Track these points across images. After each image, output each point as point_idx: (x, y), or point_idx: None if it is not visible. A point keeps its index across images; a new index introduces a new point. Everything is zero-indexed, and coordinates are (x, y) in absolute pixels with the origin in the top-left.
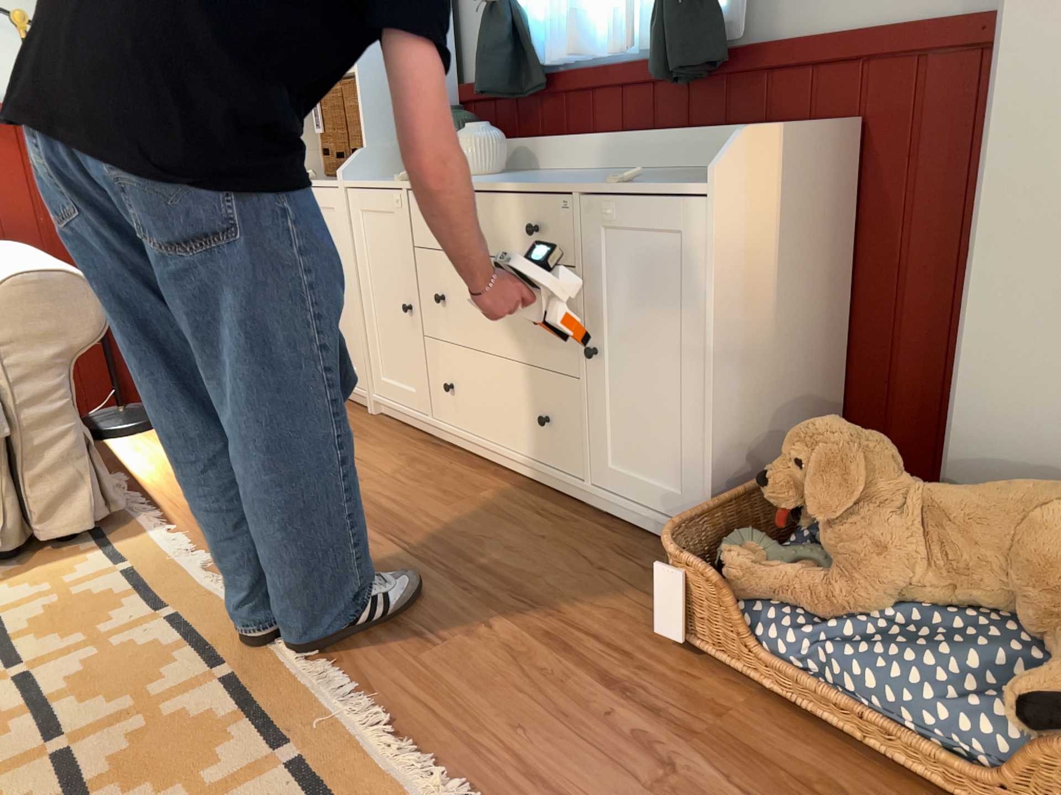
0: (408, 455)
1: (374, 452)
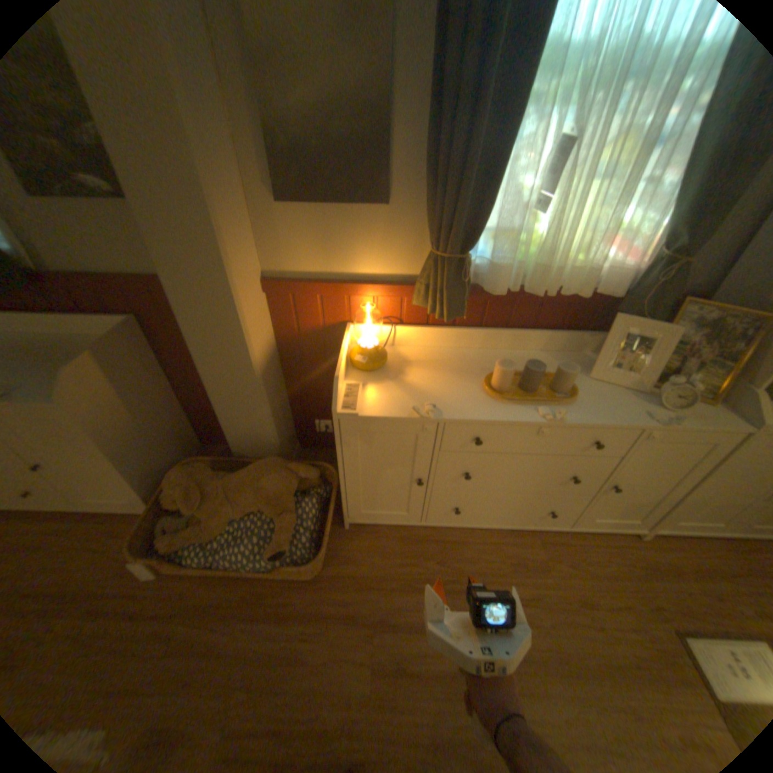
0: None
1: None
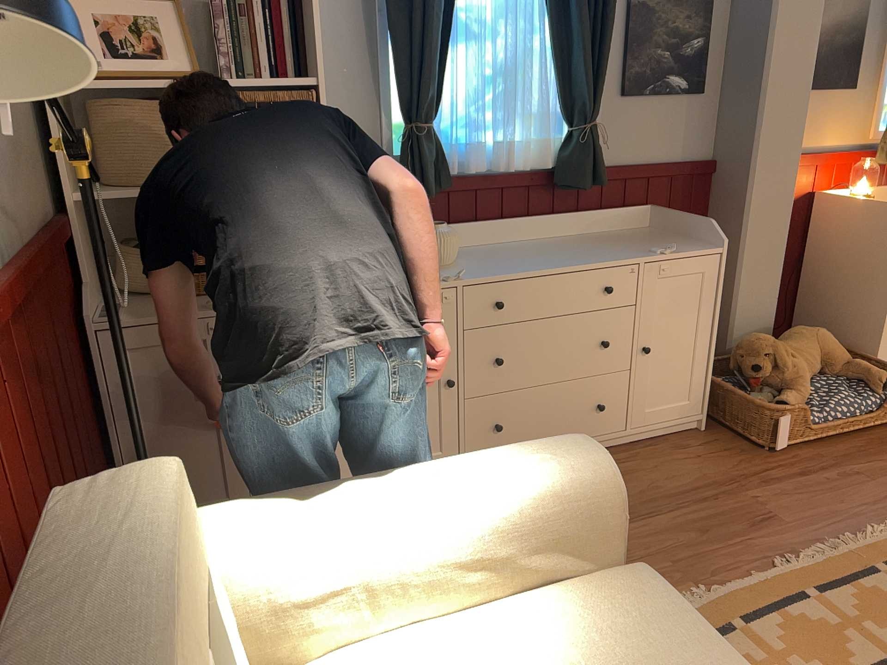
0: None
1: None
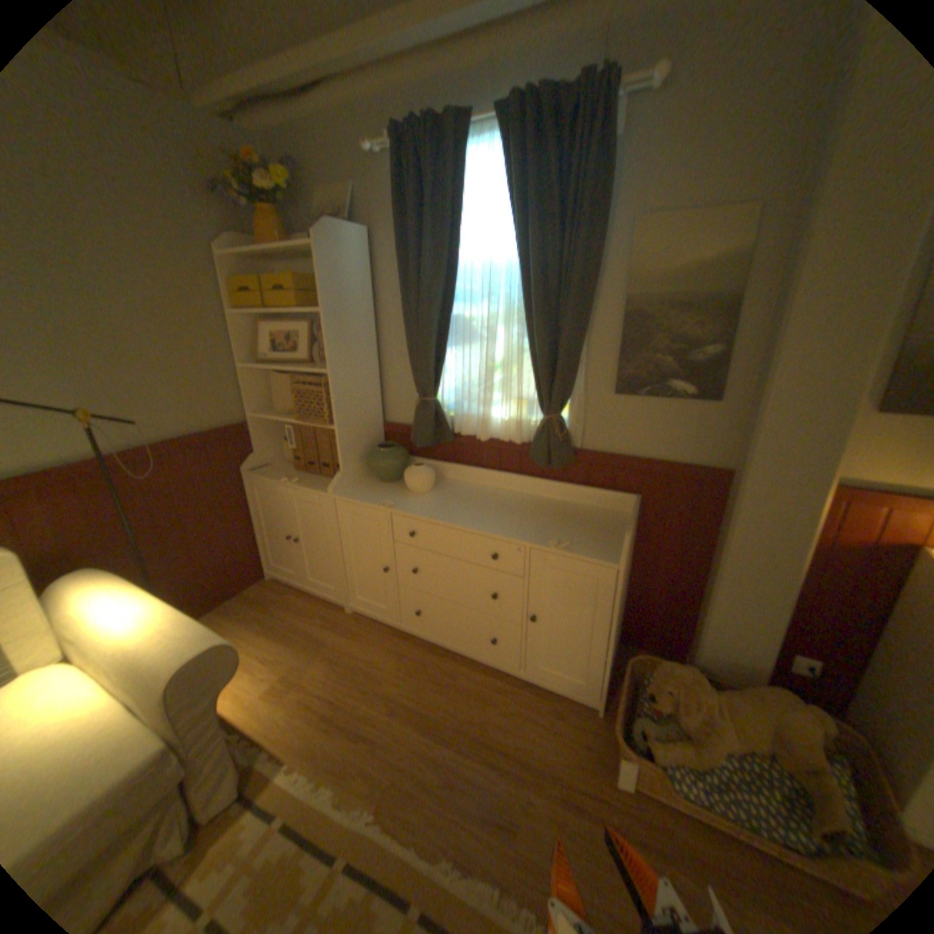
0: (394, 651)
1: (372, 651)
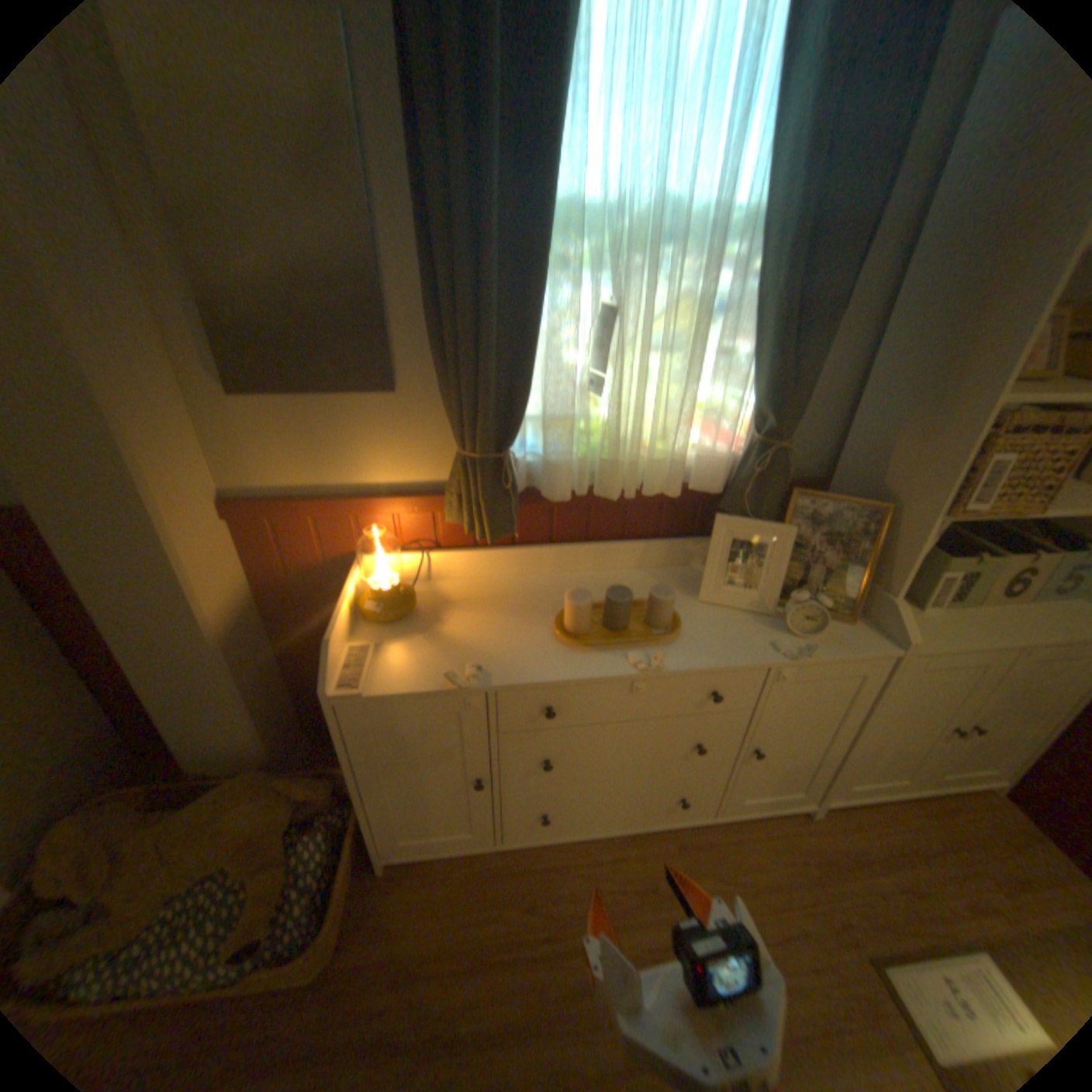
0: None
1: None
